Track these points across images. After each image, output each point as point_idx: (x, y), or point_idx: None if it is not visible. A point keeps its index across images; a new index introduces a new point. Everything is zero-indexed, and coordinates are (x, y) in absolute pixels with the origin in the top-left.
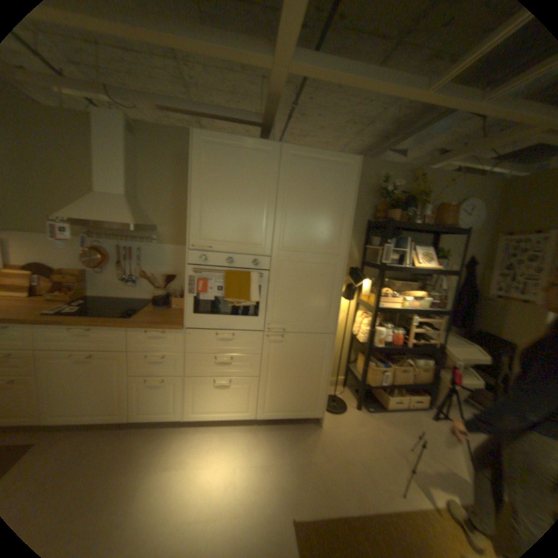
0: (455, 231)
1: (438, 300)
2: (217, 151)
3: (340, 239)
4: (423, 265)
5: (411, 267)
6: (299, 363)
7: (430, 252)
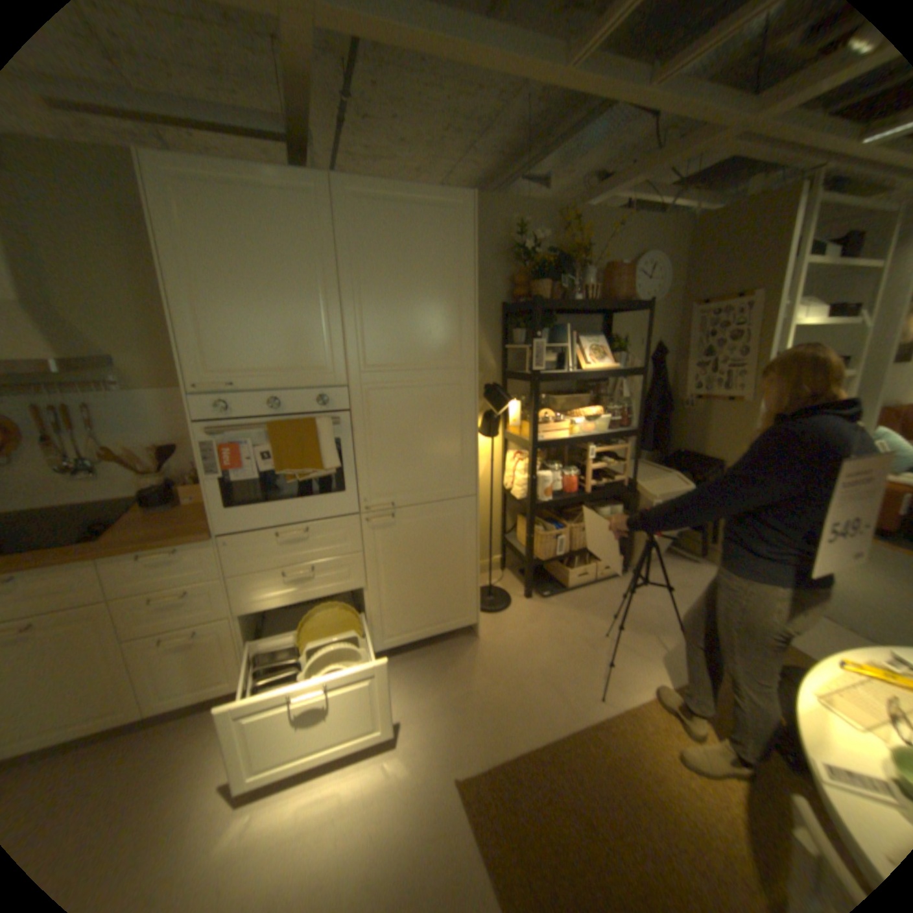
0: (634, 306)
1: (621, 417)
2: (206, 196)
3: (463, 341)
4: (594, 367)
5: (577, 372)
6: (429, 552)
7: (601, 344)
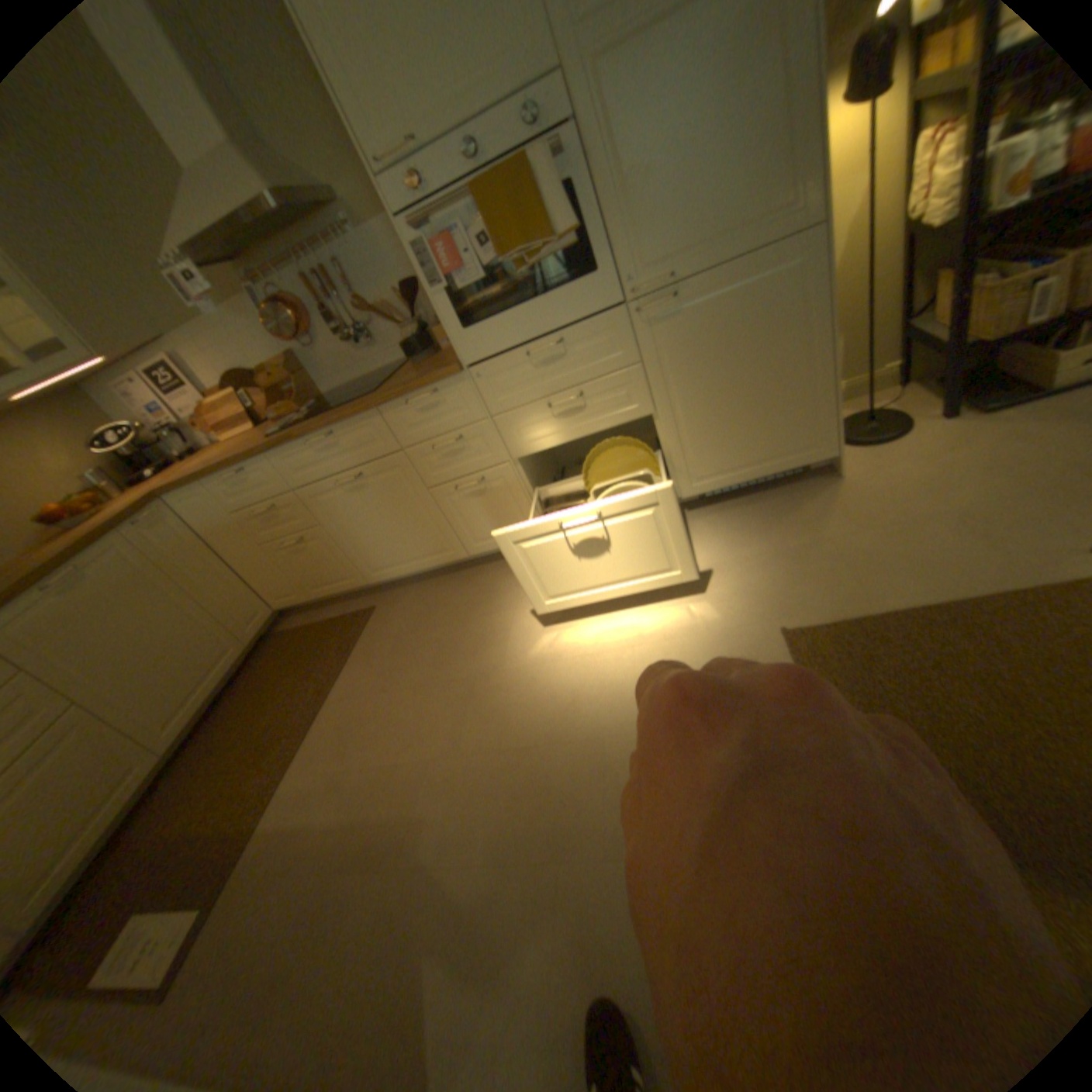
0: None
1: None
2: None
3: None
4: None
5: None
6: (745, 345)
7: None
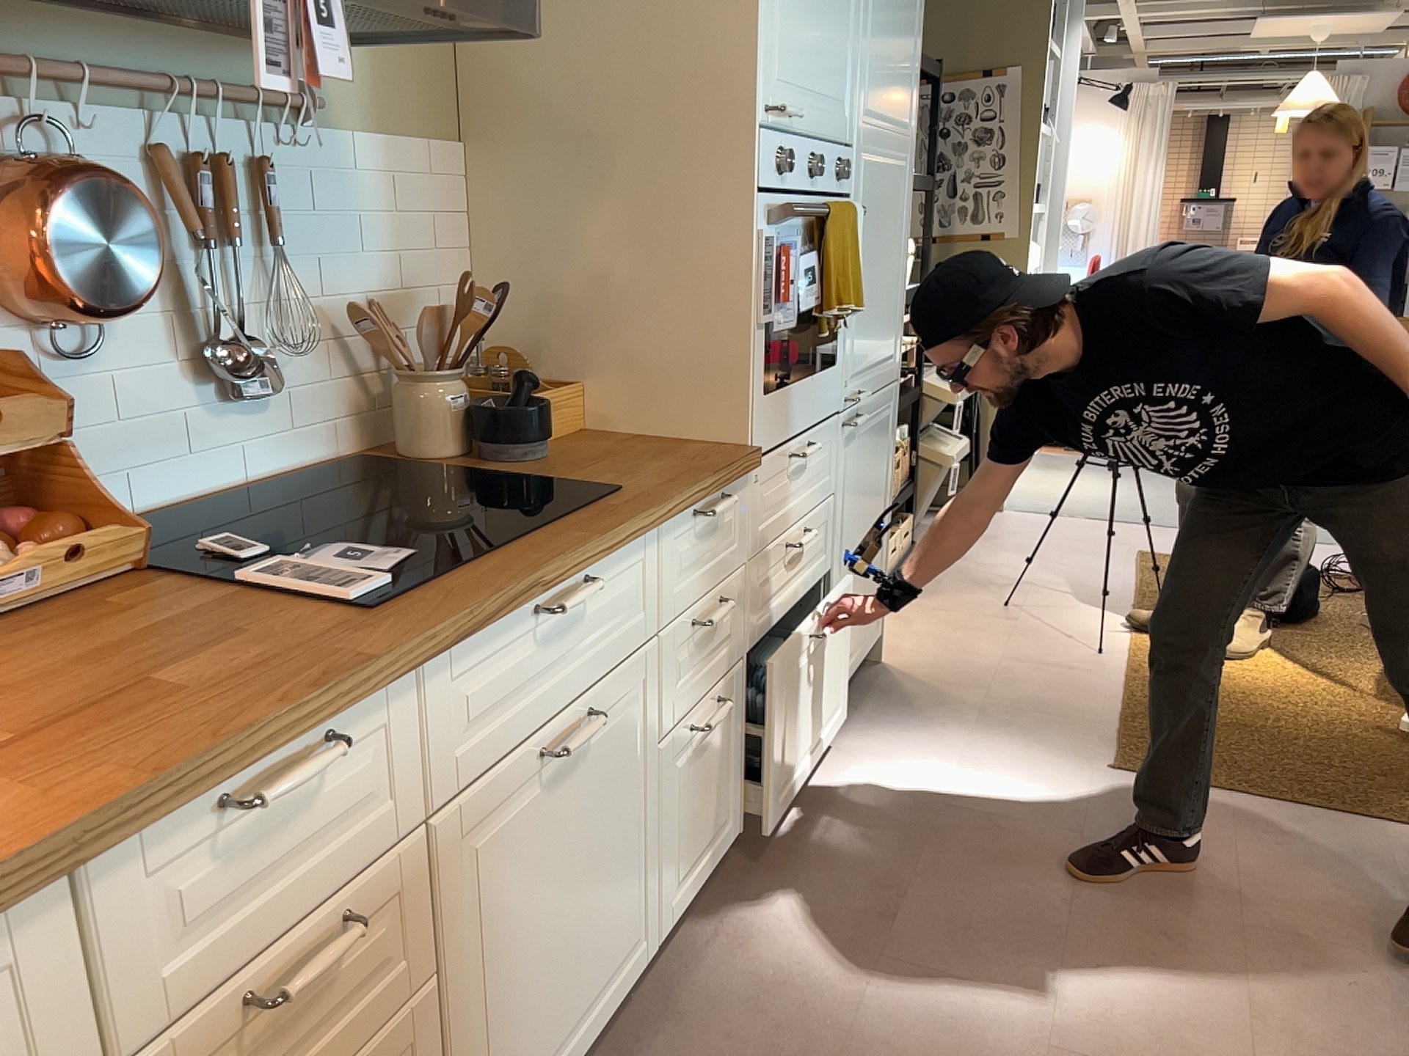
0: None
1: None
2: None
3: (913, 88)
4: None
5: None
6: (870, 490)
7: None
